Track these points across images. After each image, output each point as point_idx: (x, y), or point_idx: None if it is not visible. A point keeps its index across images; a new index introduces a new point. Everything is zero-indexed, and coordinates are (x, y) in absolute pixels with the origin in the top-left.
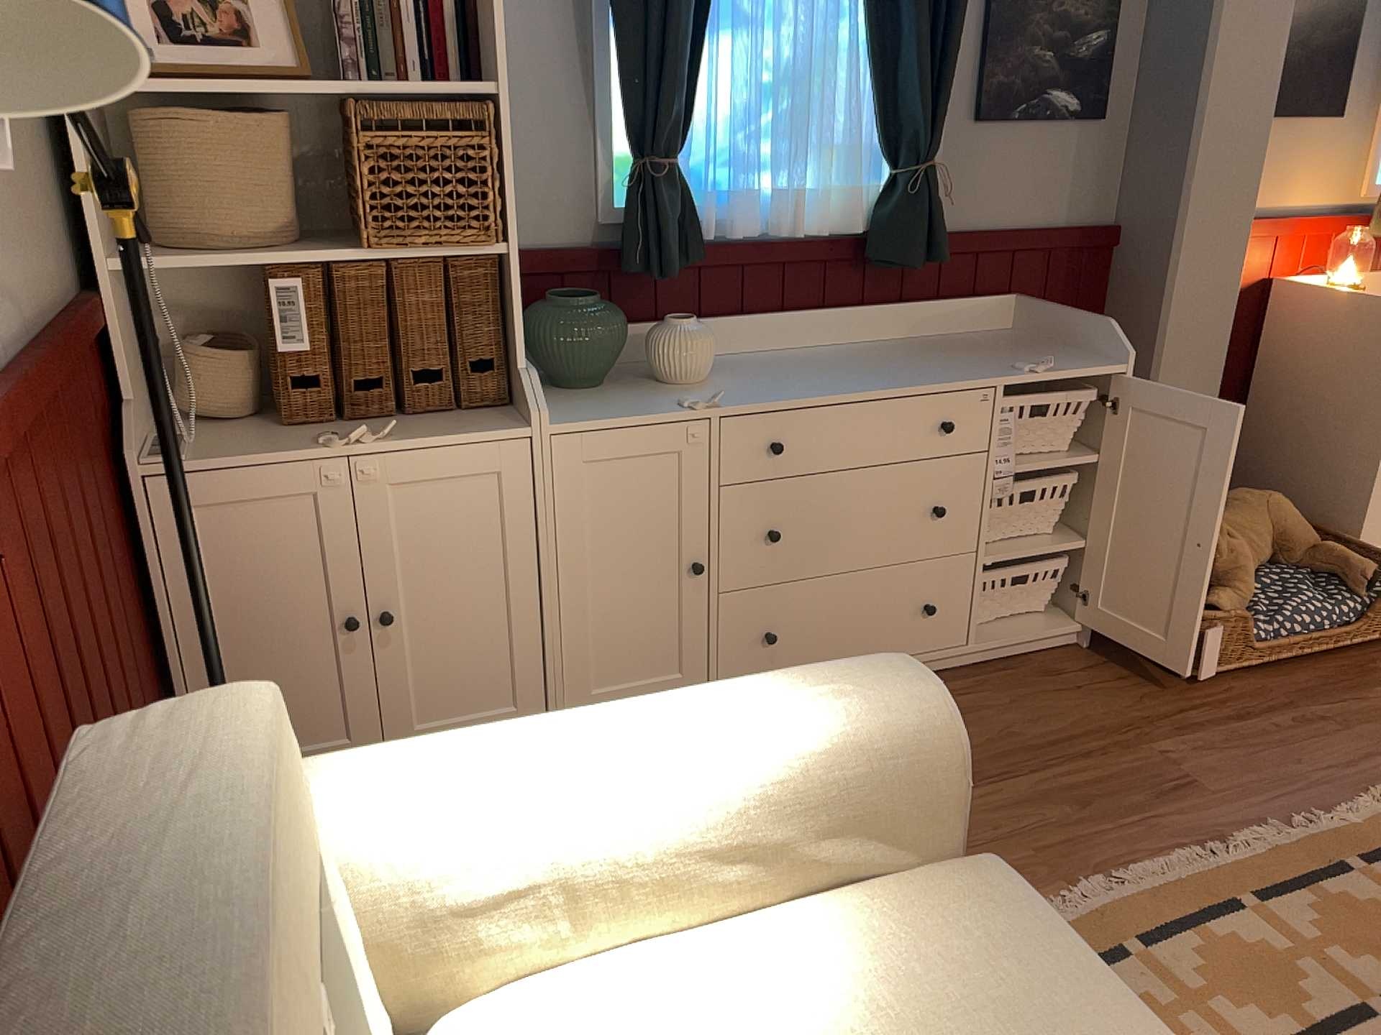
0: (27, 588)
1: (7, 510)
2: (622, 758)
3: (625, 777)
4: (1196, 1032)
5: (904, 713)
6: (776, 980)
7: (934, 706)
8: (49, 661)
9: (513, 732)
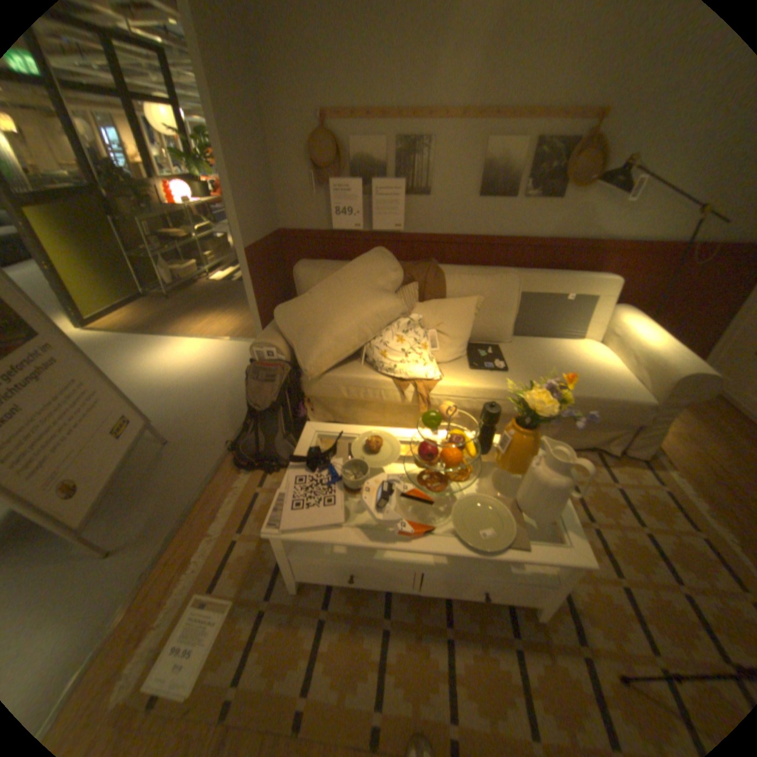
0: (662, 276)
1: (669, 262)
2: (650, 336)
3: (644, 337)
4: (660, 527)
5: (683, 368)
6: (610, 368)
7: (689, 373)
8: (657, 290)
9: (656, 328)
